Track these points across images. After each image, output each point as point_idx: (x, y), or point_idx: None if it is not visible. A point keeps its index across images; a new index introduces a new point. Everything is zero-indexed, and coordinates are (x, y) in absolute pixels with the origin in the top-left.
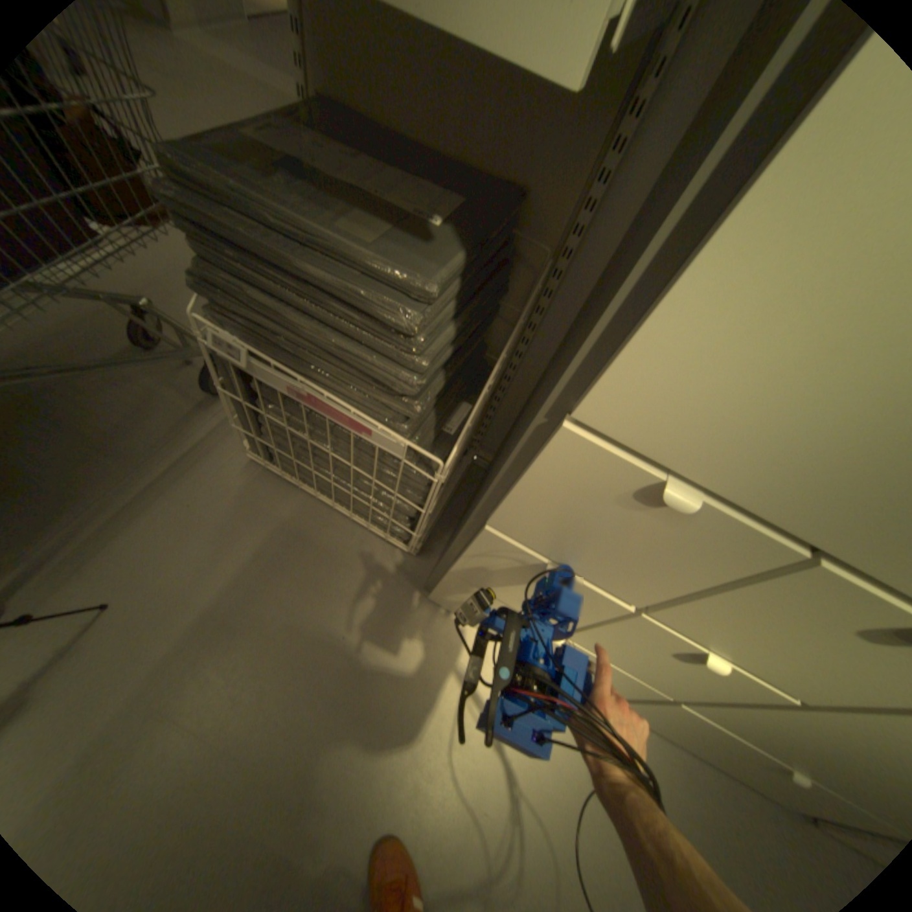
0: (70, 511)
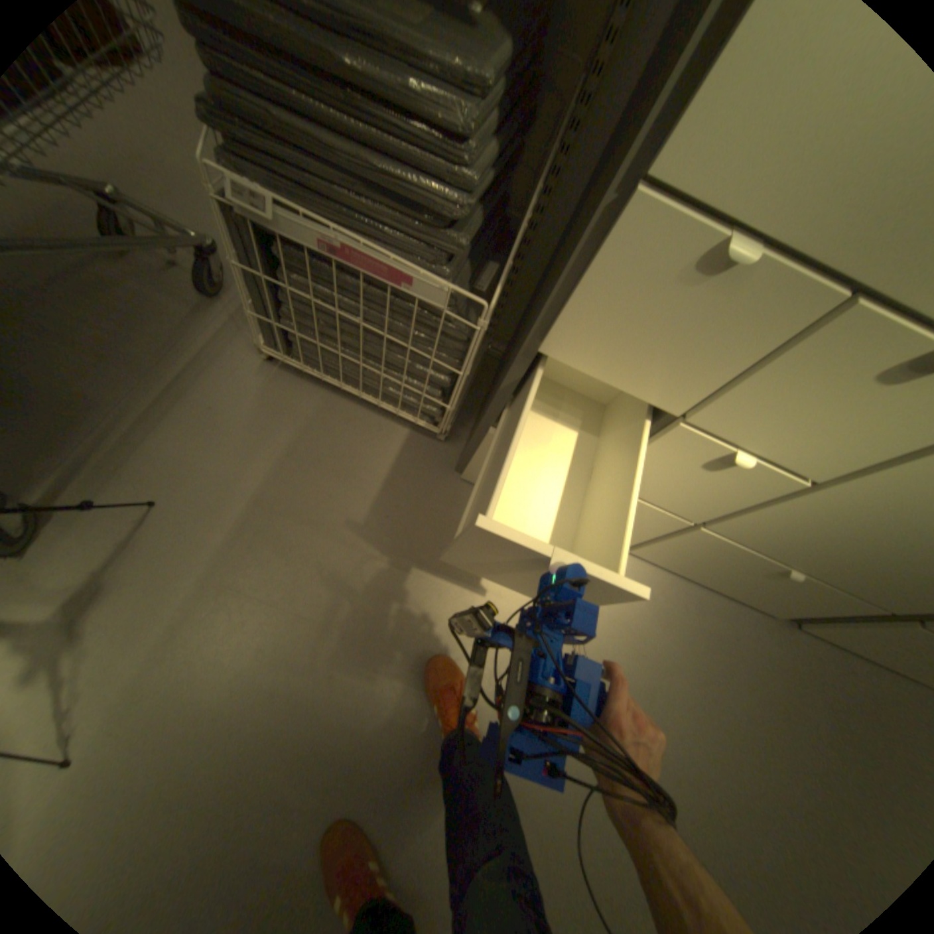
0: (89, 419)
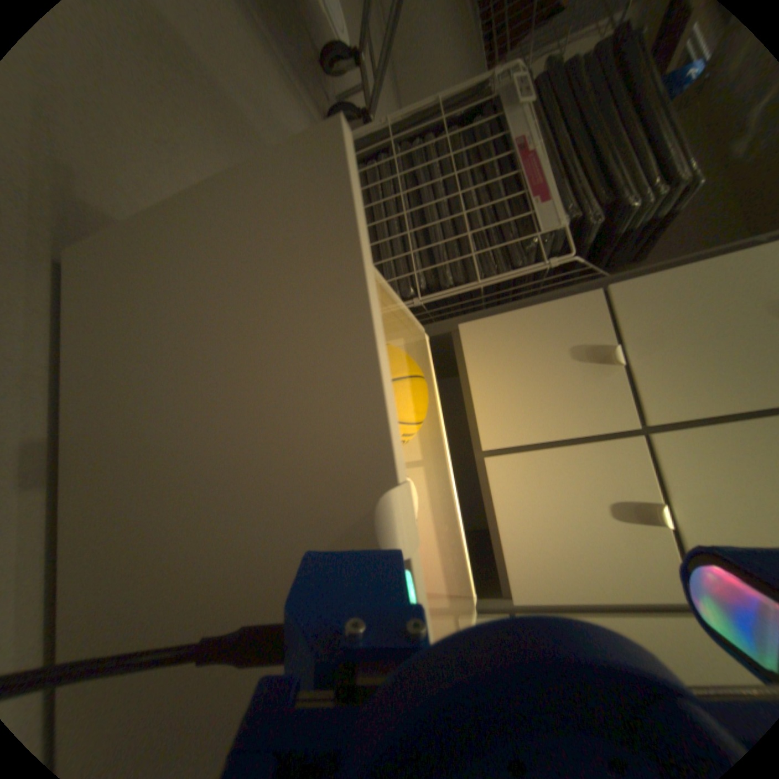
0: None
